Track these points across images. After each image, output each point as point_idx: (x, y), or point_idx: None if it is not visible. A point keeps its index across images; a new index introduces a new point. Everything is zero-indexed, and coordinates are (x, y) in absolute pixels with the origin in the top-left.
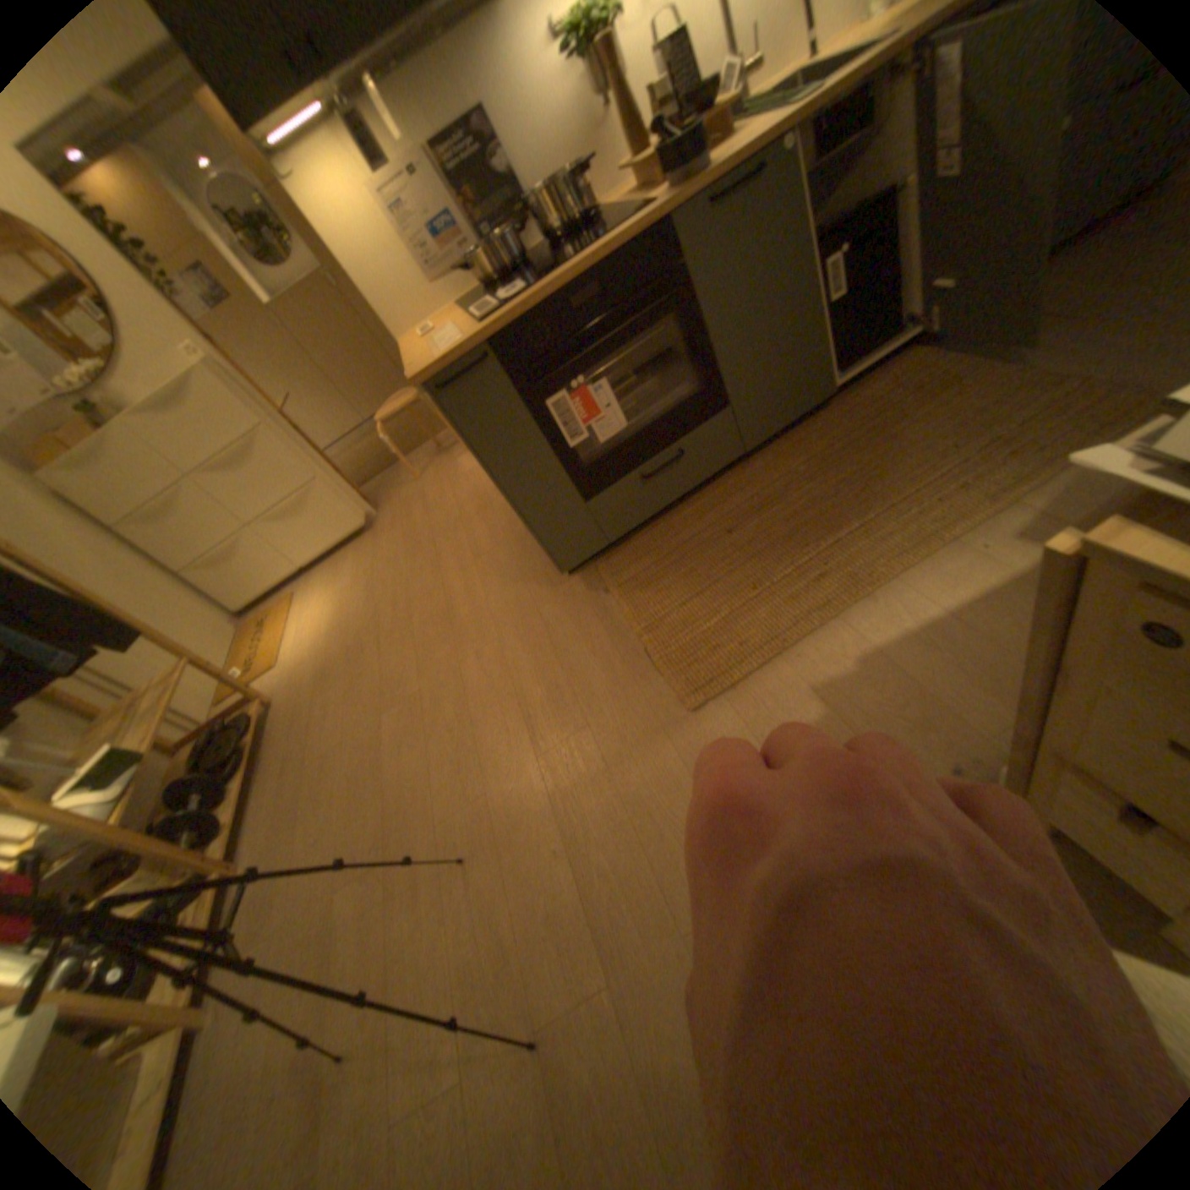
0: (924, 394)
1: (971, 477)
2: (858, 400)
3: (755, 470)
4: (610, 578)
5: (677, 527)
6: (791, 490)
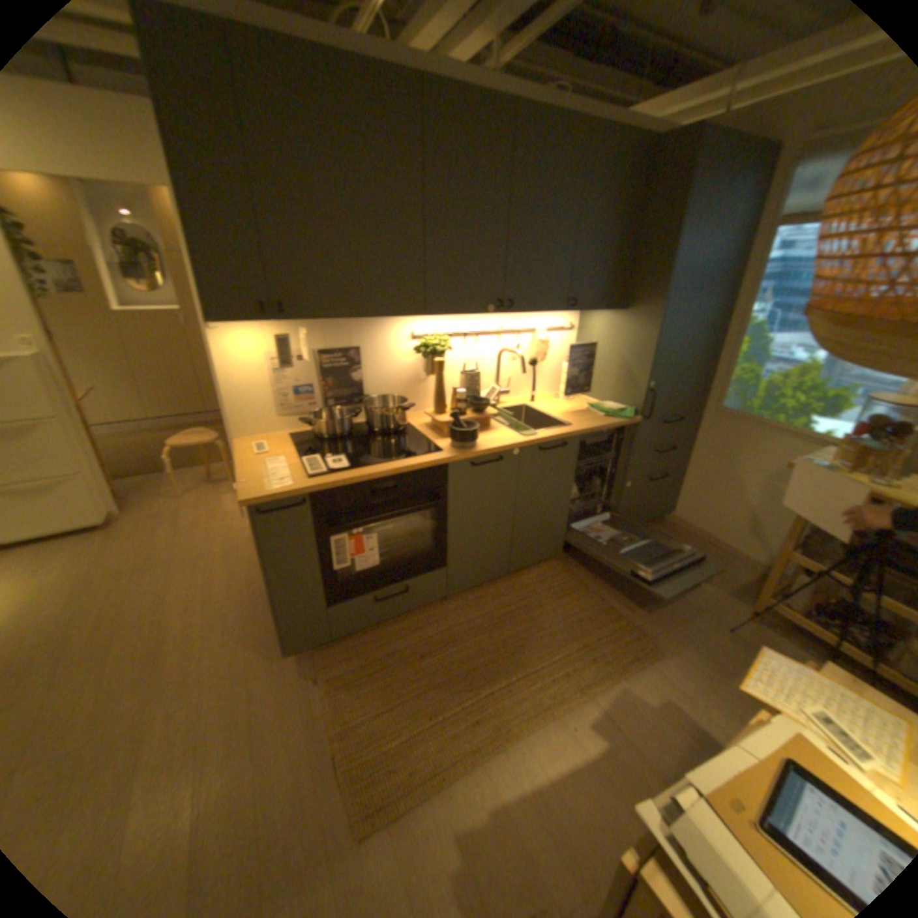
0: (554, 595)
1: (572, 670)
2: (518, 582)
3: (450, 610)
4: (323, 672)
5: (387, 640)
6: (470, 638)
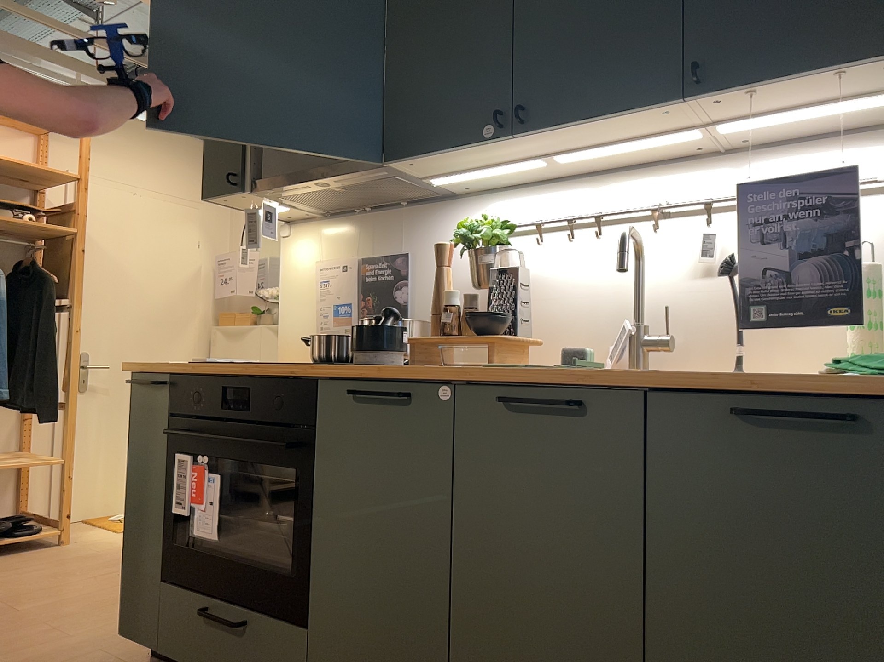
0: None
1: None
2: None
3: None
4: None
5: None
6: None
